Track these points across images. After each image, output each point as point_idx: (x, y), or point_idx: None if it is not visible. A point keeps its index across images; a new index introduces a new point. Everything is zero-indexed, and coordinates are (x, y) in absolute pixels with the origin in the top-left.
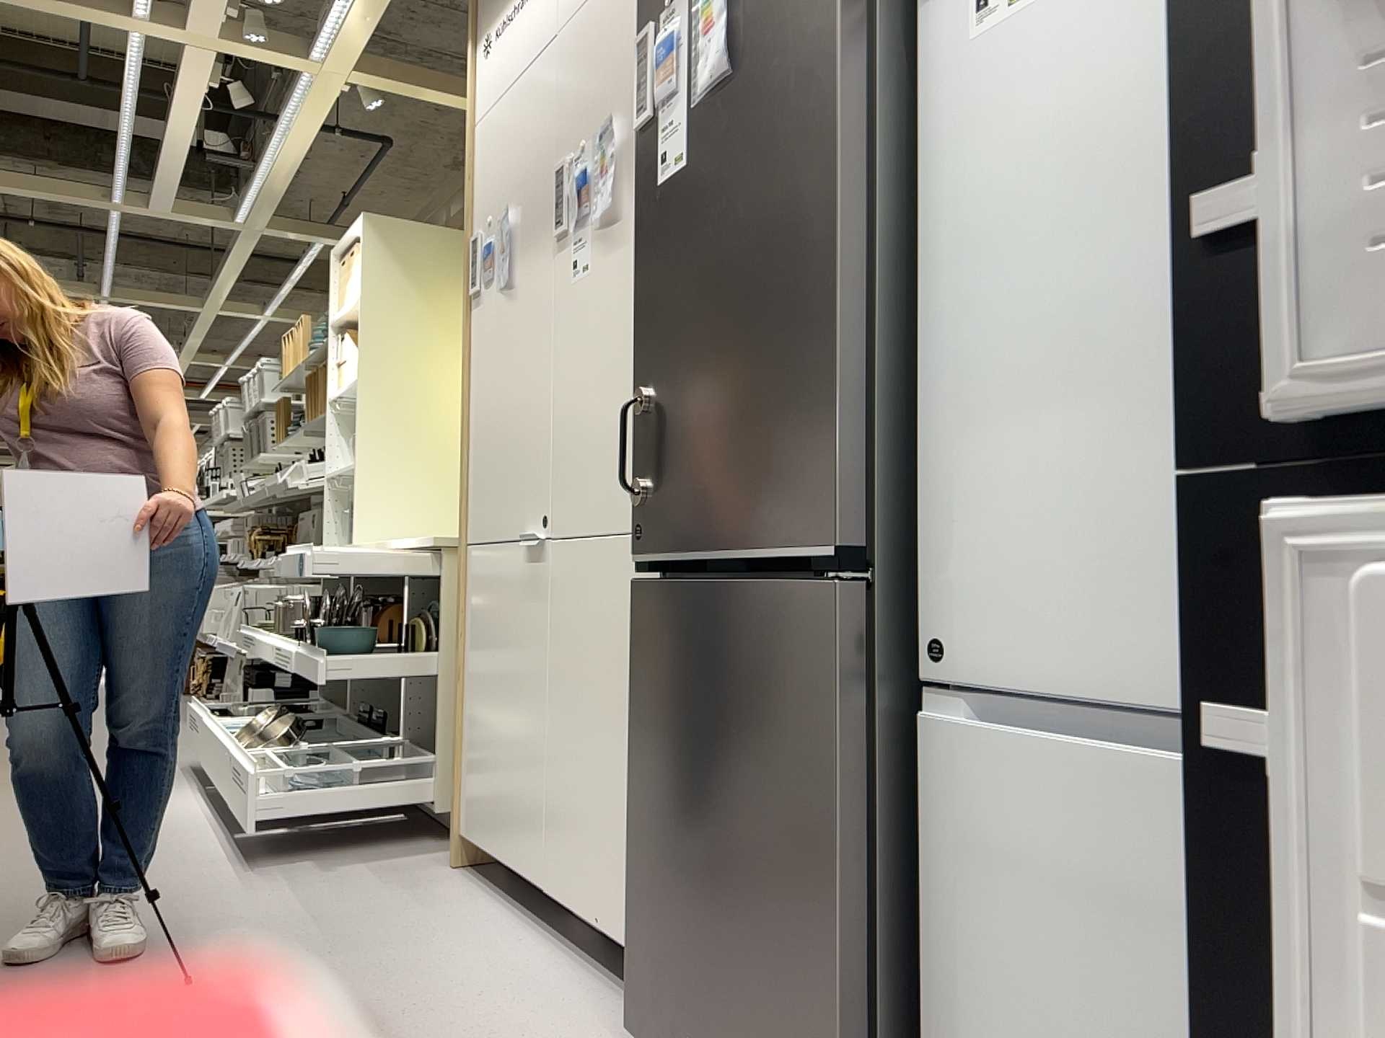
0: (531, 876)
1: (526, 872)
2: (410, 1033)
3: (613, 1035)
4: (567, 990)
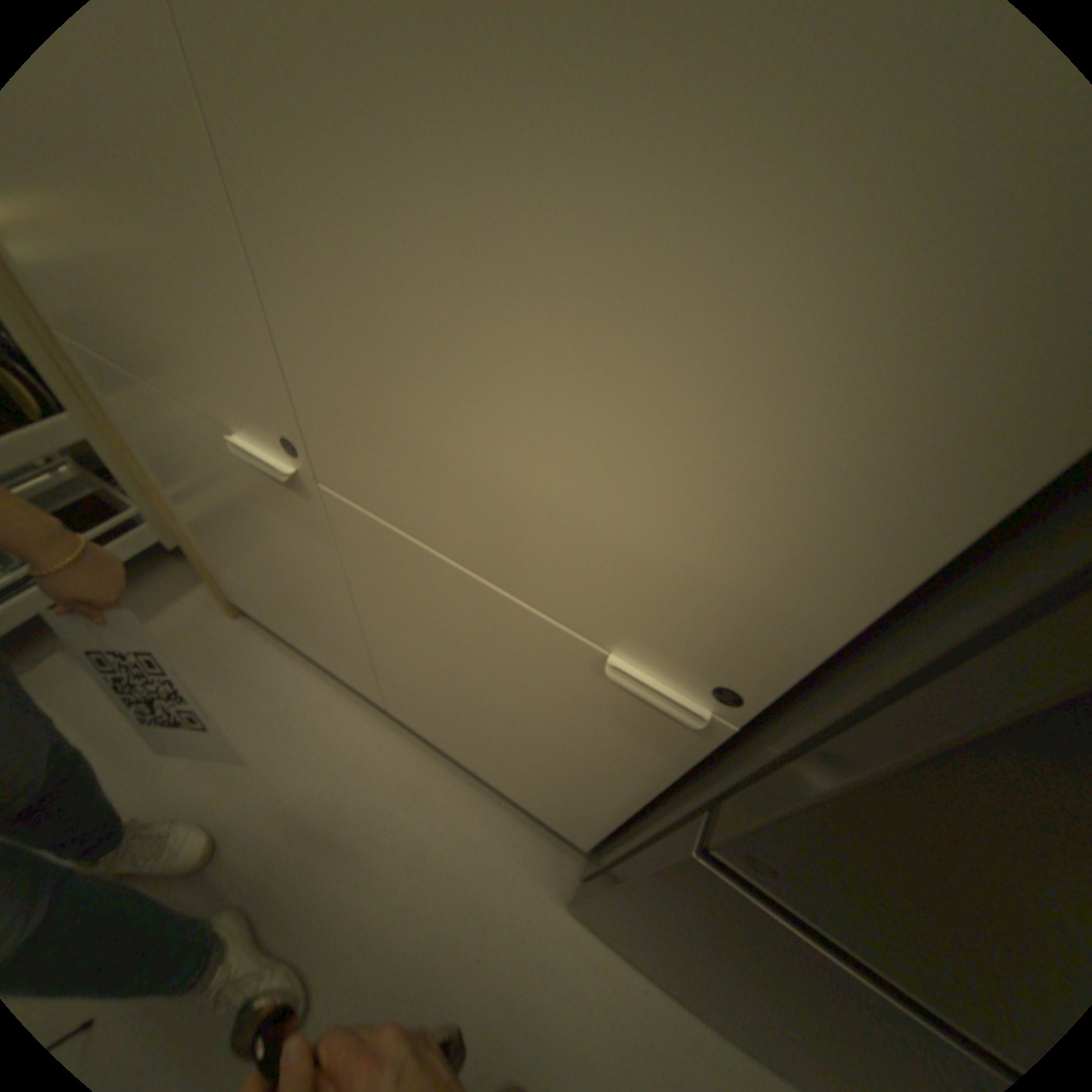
0: (363, 690)
1: (353, 683)
2: (383, 973)
3: (538, 878)
4: (464, 817)
